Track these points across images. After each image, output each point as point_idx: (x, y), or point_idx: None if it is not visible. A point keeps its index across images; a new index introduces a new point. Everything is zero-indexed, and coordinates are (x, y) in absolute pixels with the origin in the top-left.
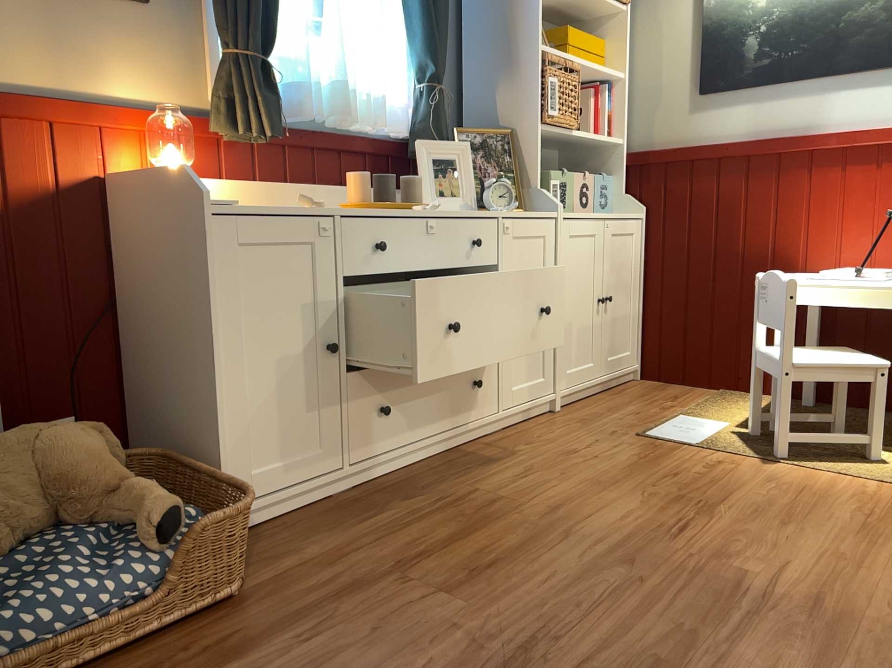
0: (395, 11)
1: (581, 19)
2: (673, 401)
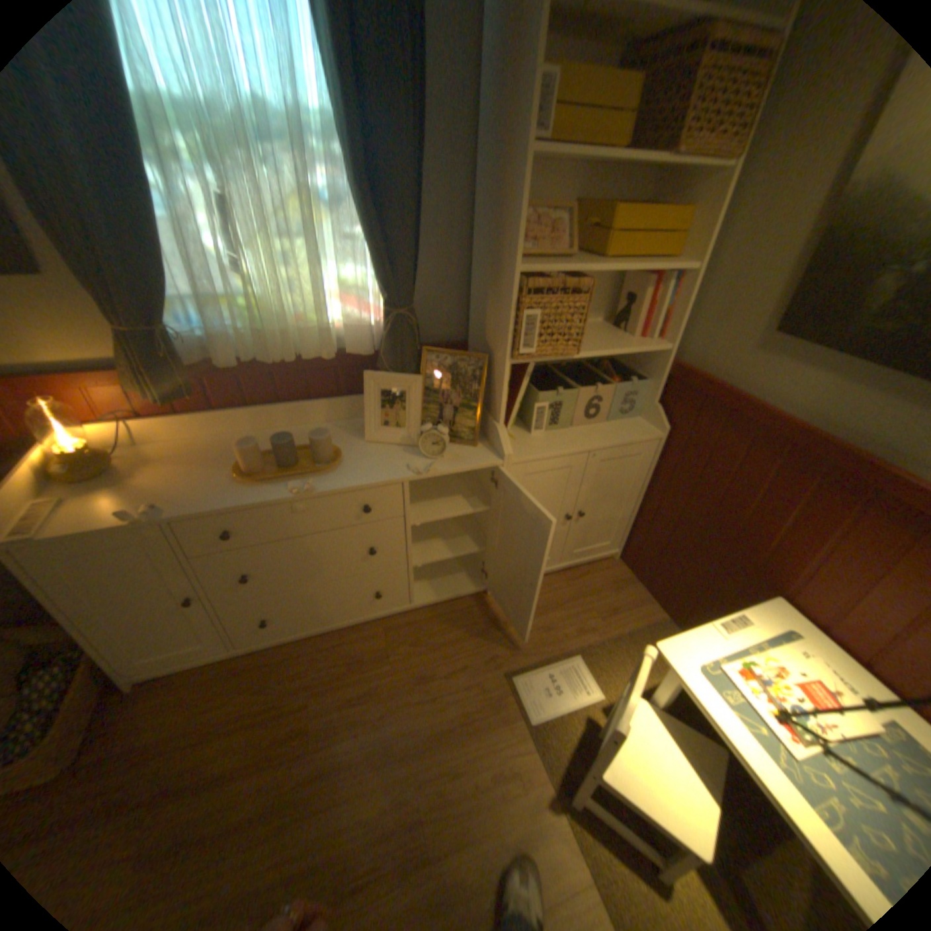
0: (350, 220)
1: (677, 167)
2: (603, 622)
